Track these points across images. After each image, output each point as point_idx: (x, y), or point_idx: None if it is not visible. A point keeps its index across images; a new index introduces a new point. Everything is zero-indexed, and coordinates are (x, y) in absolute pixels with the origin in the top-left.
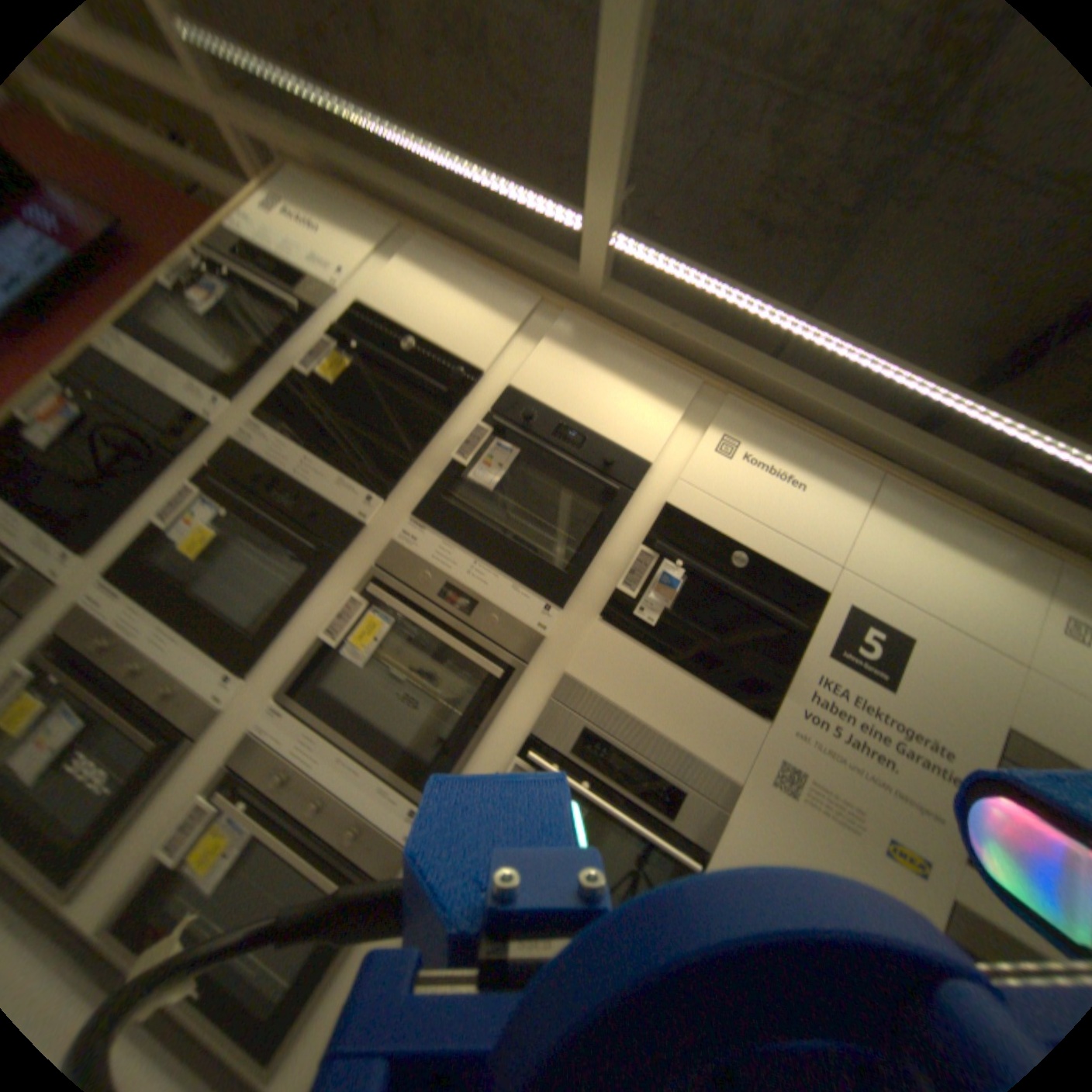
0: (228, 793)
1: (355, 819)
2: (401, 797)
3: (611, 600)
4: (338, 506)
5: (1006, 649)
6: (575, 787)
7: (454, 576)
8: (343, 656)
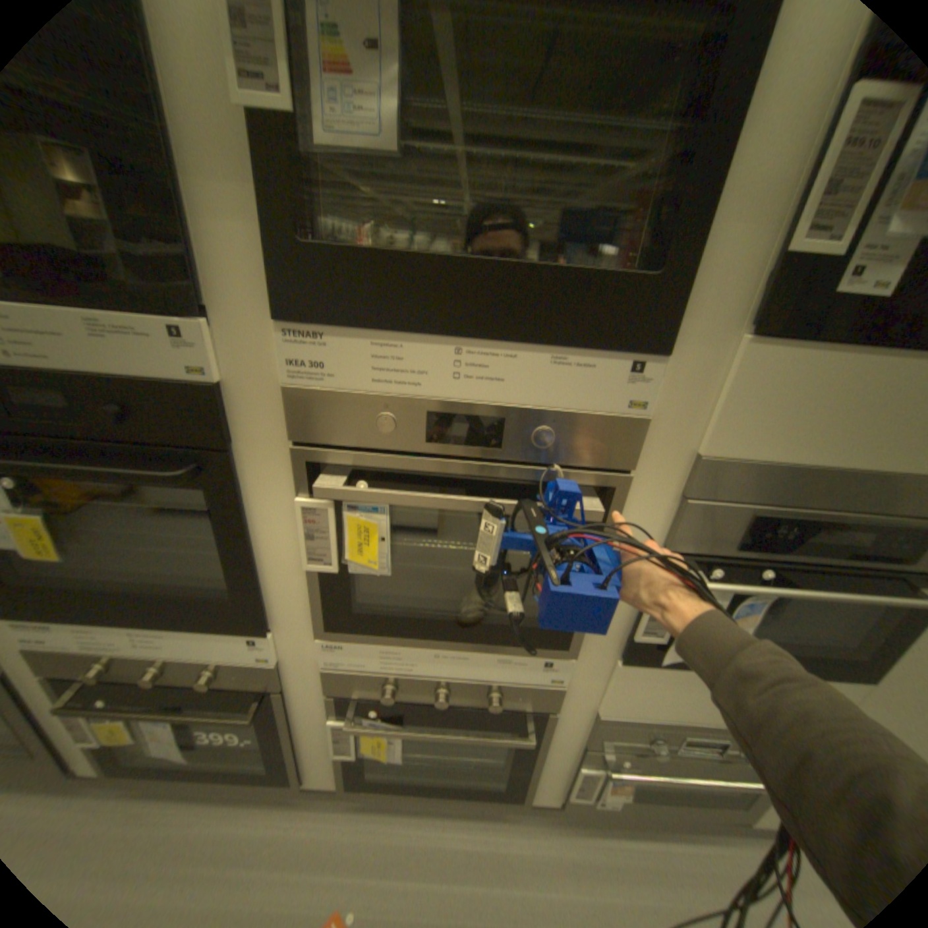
0: (344, 710)
1: (486, 688)
2: (523, 657)
3: (782, 281)
4: (132, 369)
5: None
6: (766, 595)
7: (432, 391)
8: (350, 571)
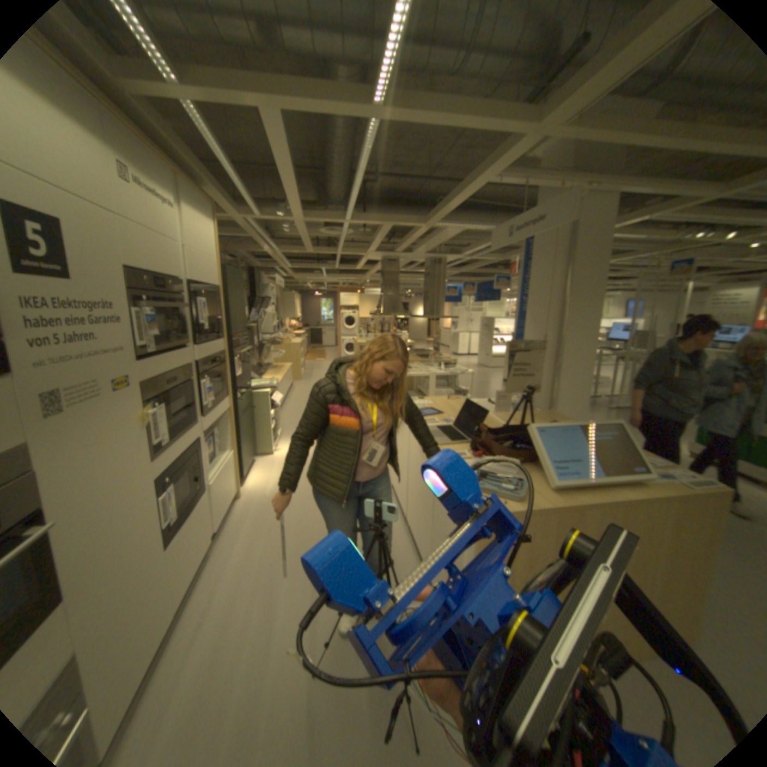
0: None
1: None
2: None
3: None
4: None
5: (104, 204)
6: None
7: None
8: None
